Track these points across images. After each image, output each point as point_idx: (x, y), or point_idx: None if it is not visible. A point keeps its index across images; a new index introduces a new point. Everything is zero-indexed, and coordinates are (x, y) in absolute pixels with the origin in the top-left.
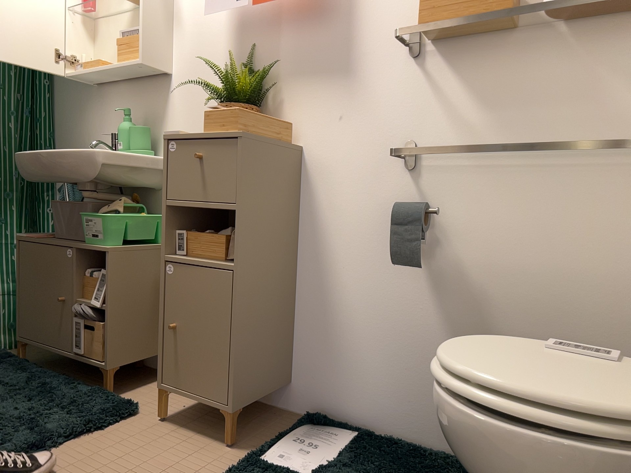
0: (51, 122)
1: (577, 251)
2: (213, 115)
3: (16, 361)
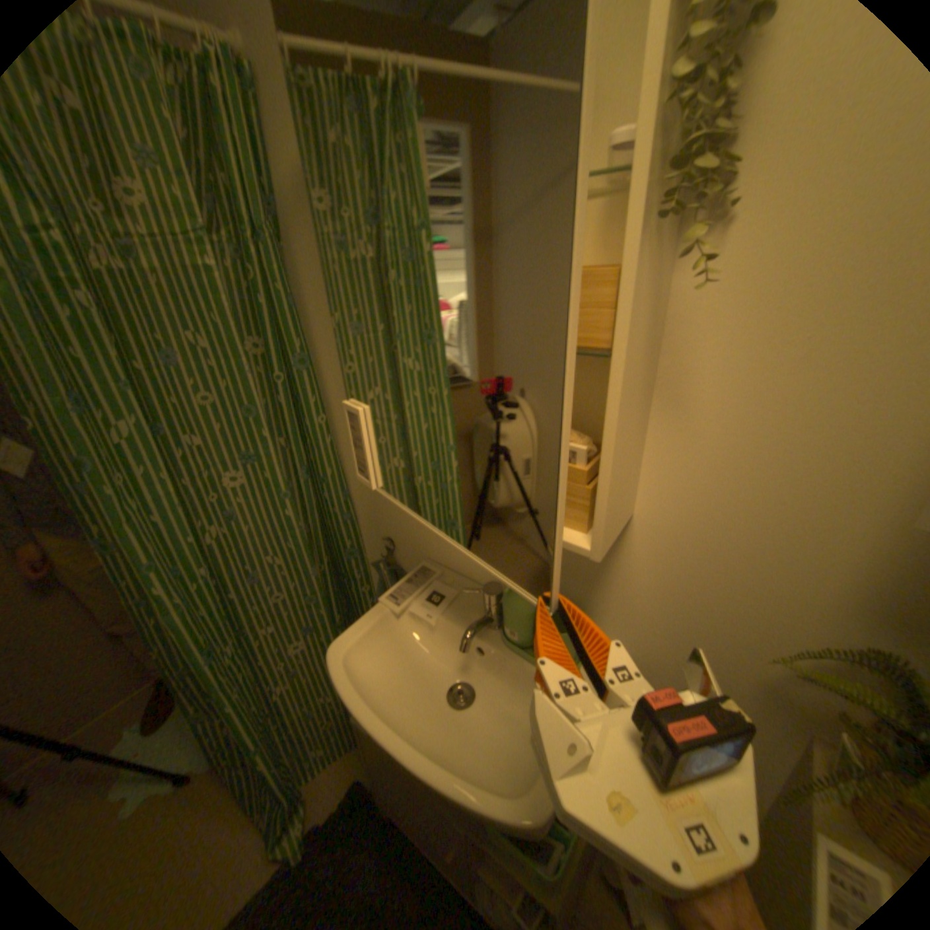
0: (339, 468)
1: None
2: None
3: (383, 838)
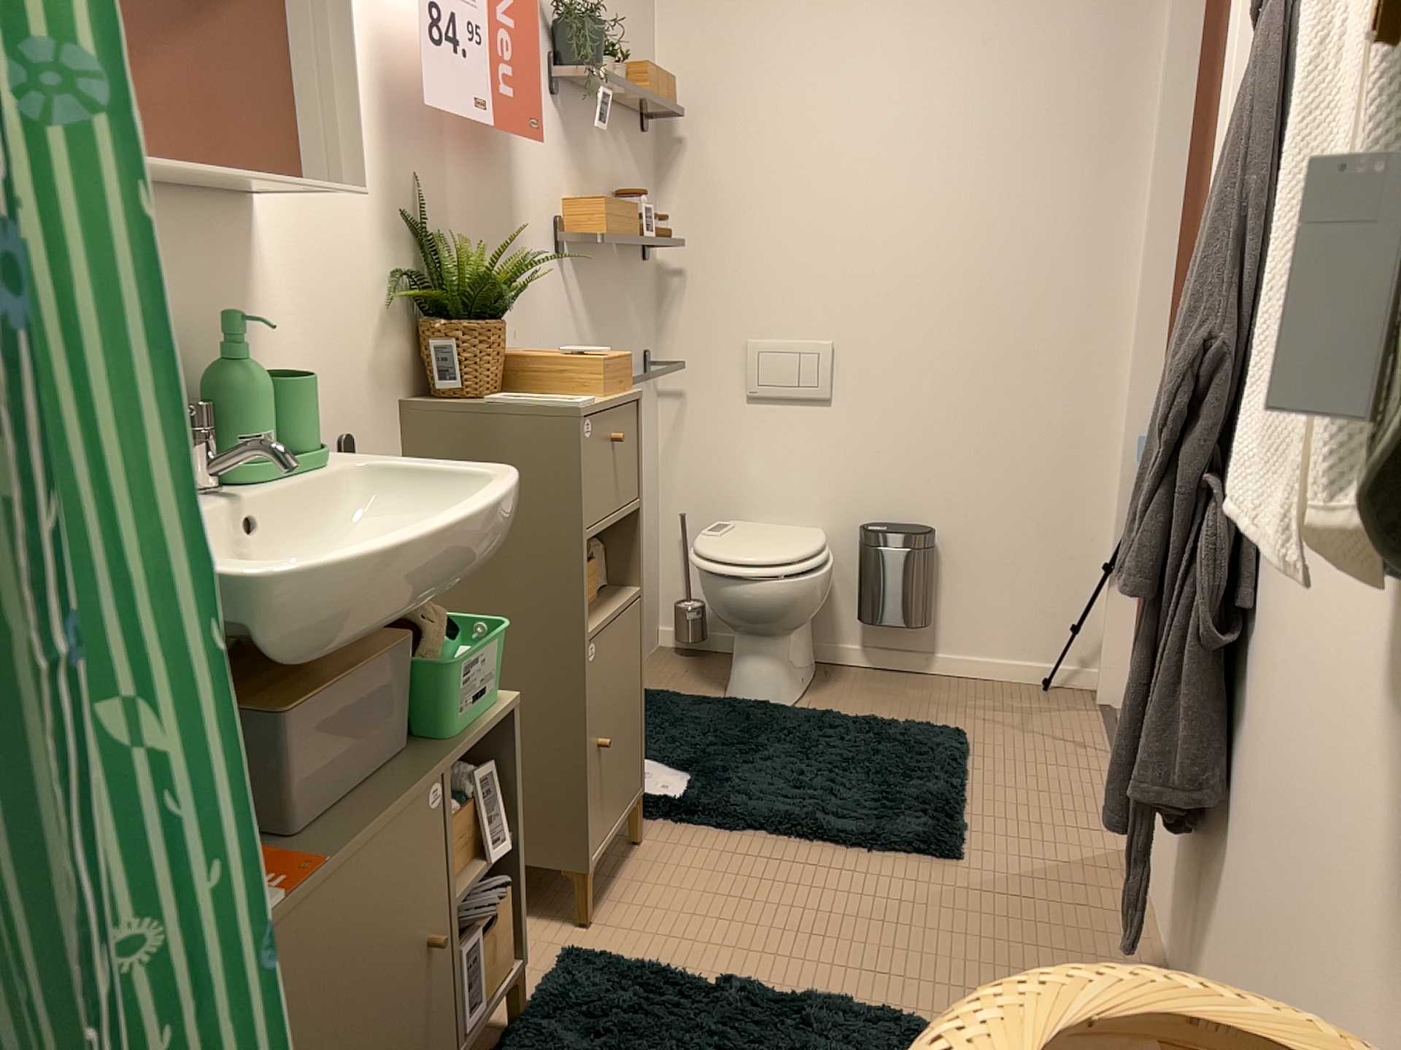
0: None
1: None
2: (612, 366)
3: None
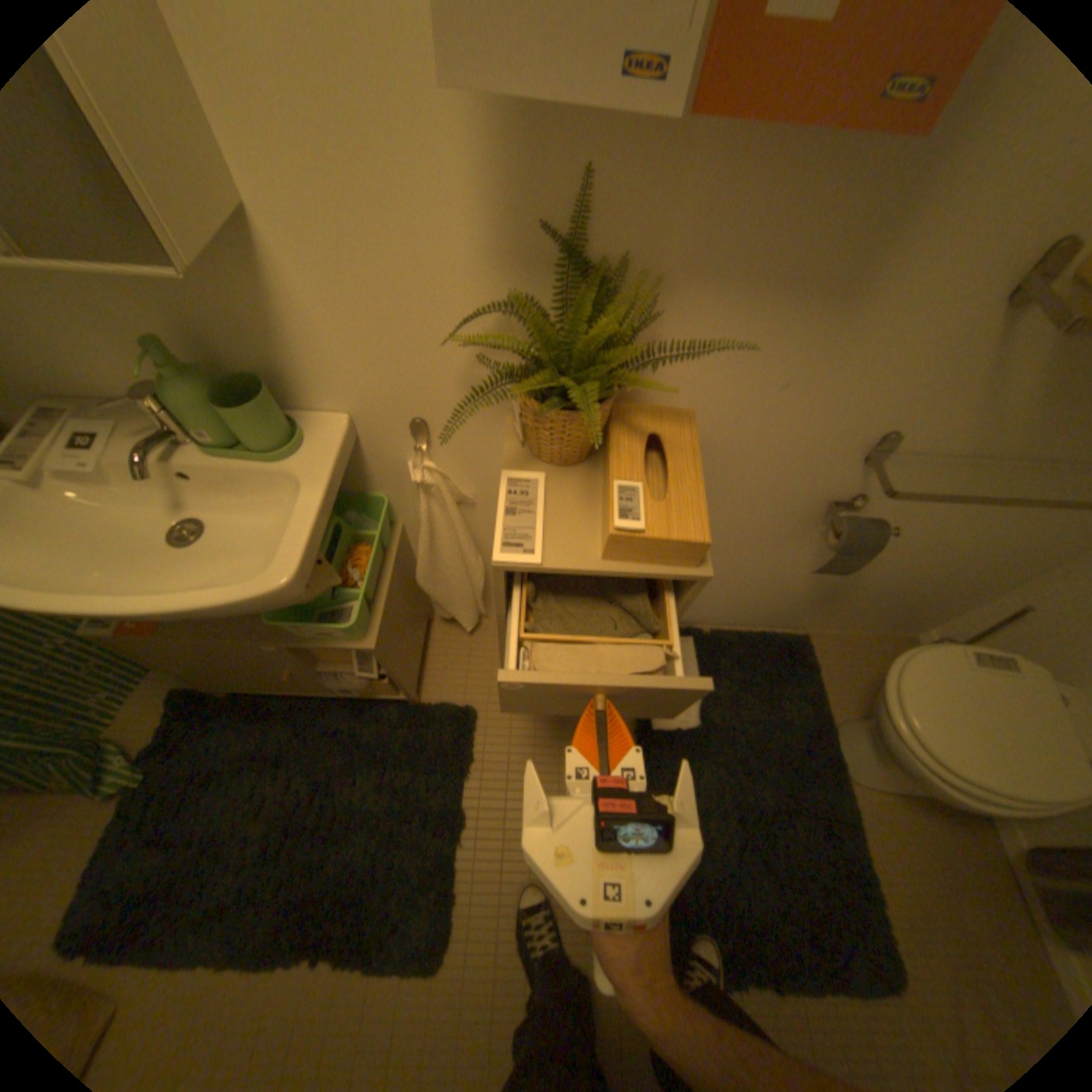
0: None
1: (999, 531)
2: (634, 538)
3: (229, 710)
